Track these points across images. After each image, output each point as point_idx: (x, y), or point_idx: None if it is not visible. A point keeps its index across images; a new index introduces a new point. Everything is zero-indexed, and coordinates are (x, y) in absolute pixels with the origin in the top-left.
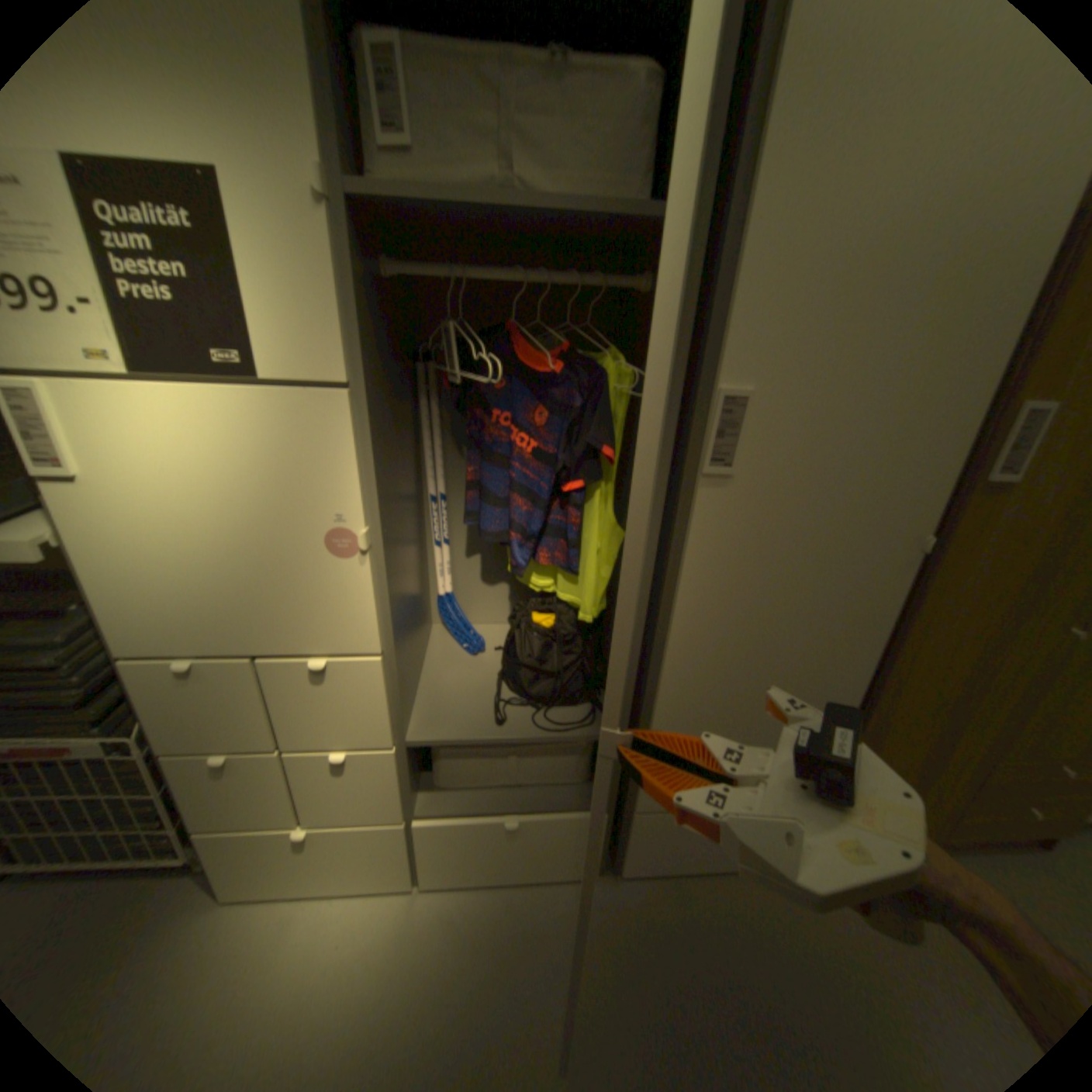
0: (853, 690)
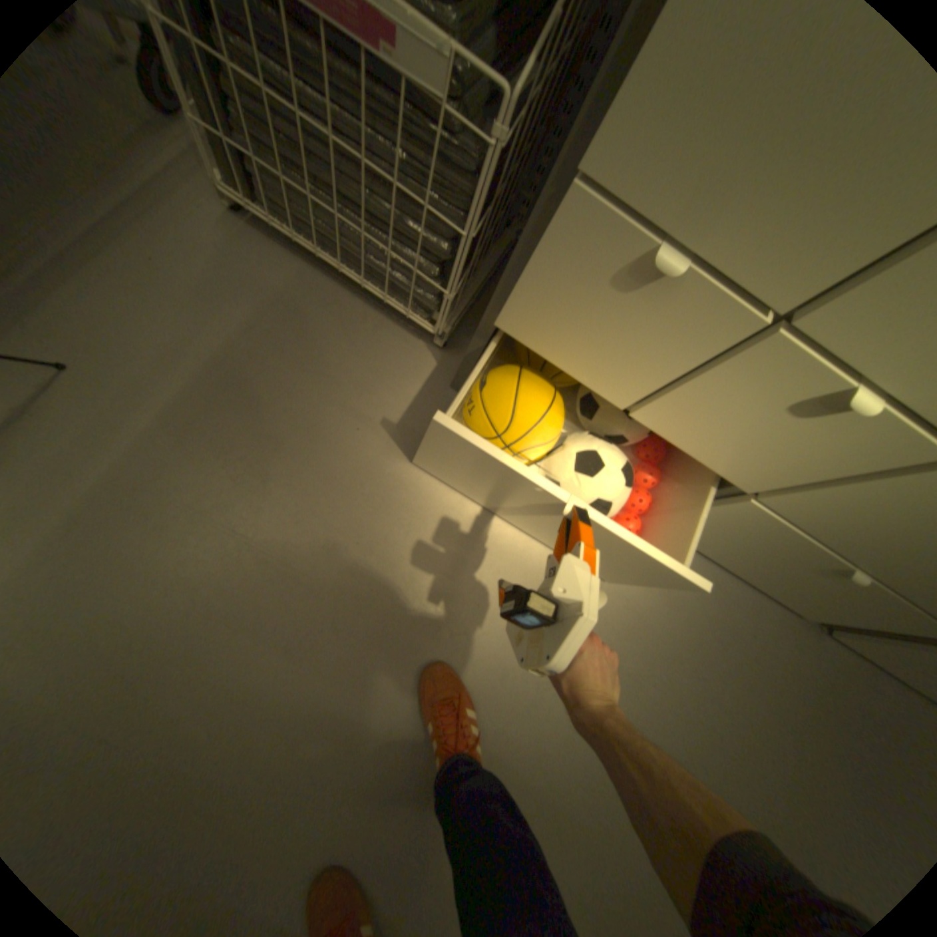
0: None
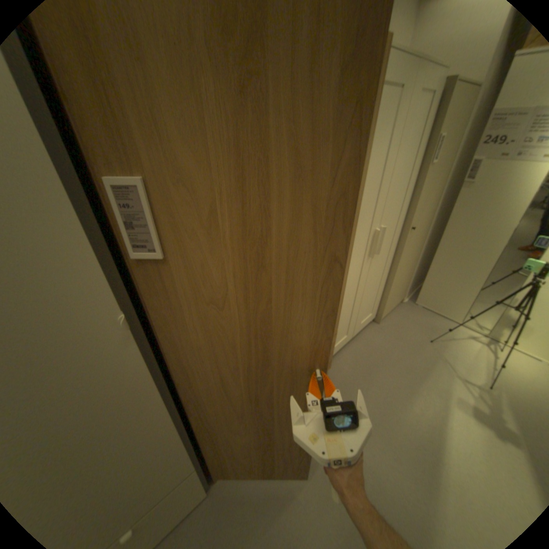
0: (156, 423)
